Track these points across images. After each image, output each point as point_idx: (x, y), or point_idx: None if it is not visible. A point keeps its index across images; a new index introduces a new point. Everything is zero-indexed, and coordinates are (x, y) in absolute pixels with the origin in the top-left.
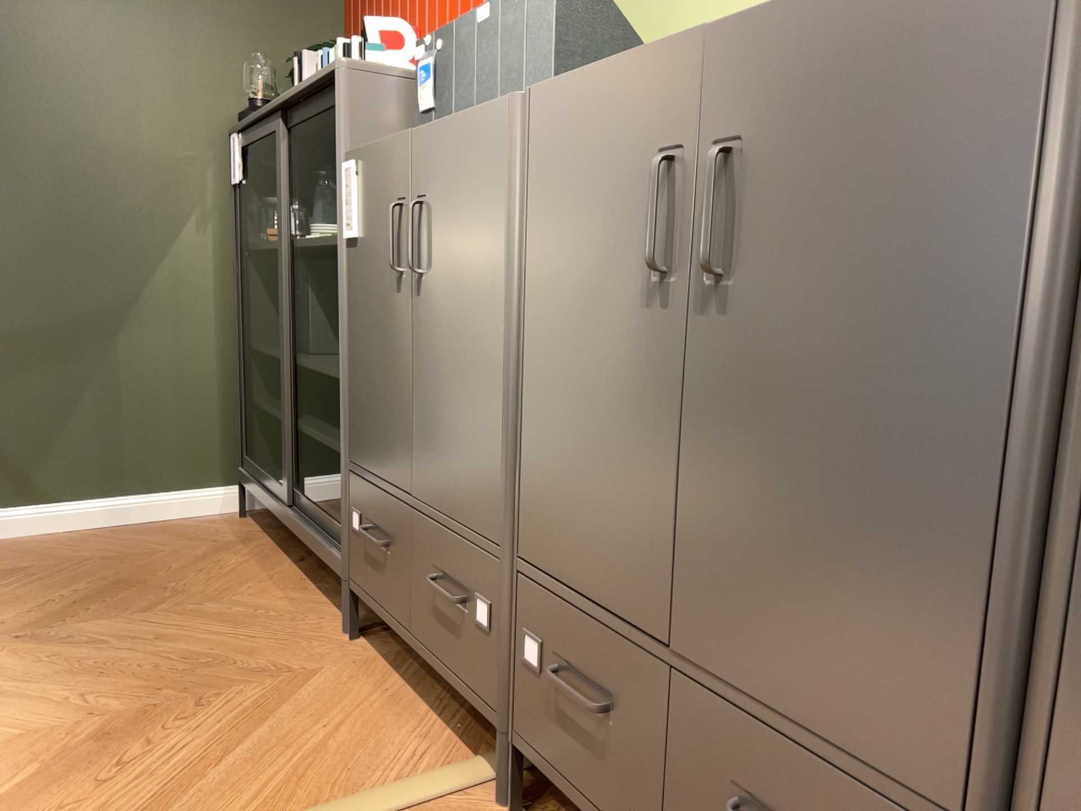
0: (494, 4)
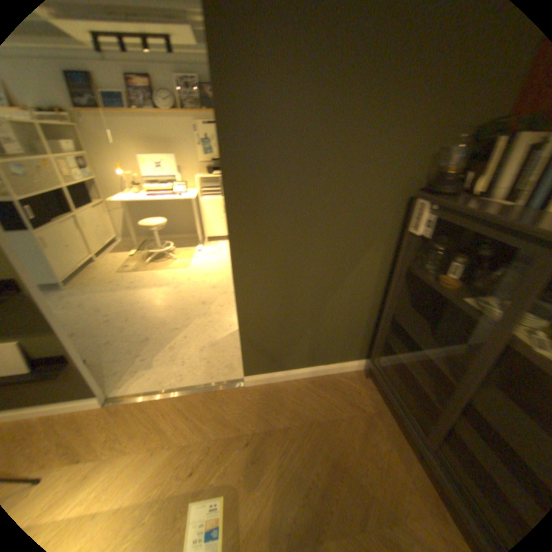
0: None
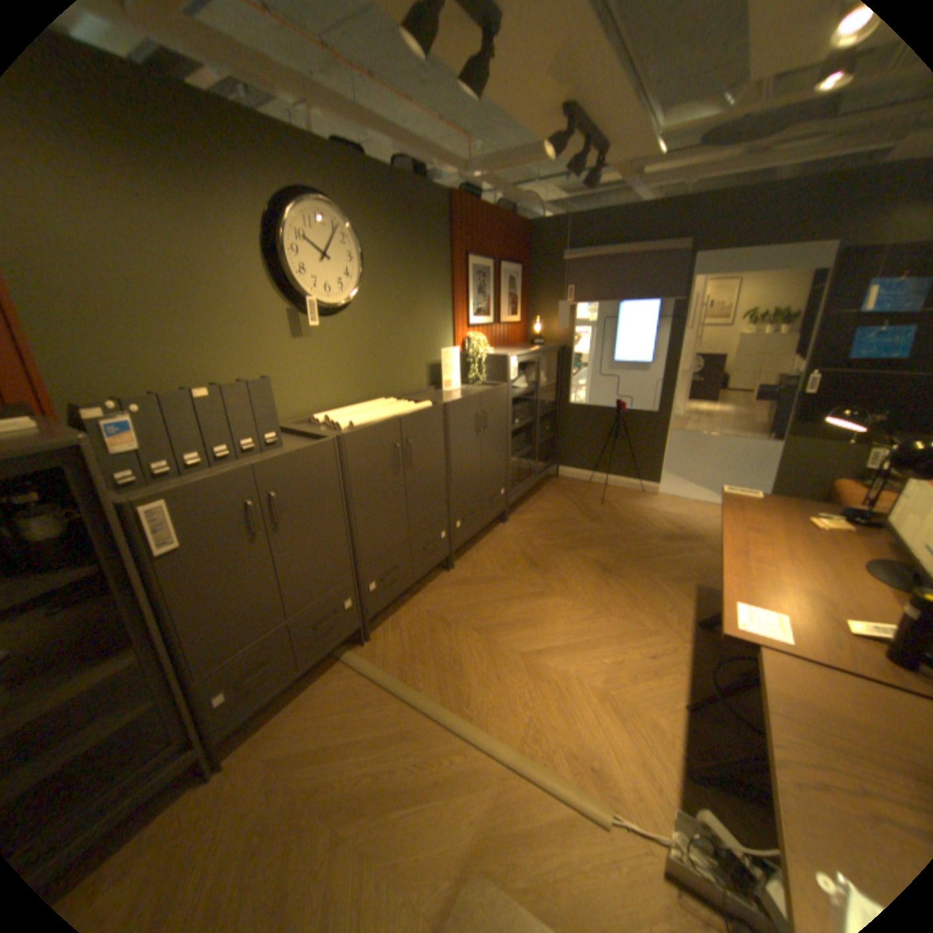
0: (211, 387)
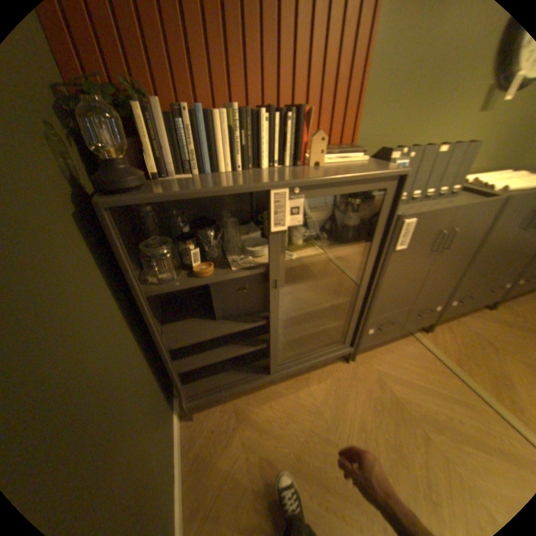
0: (449, 144)
